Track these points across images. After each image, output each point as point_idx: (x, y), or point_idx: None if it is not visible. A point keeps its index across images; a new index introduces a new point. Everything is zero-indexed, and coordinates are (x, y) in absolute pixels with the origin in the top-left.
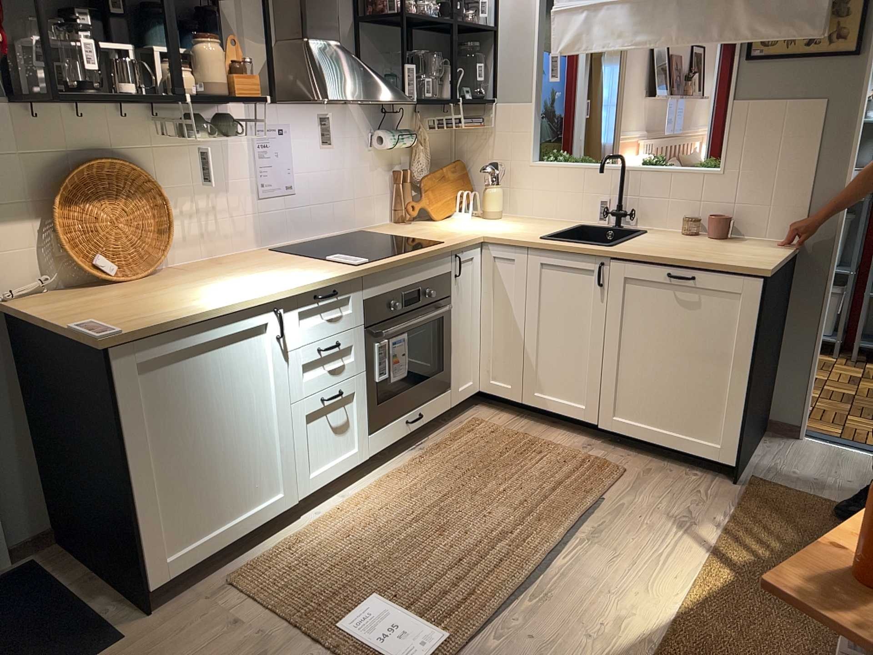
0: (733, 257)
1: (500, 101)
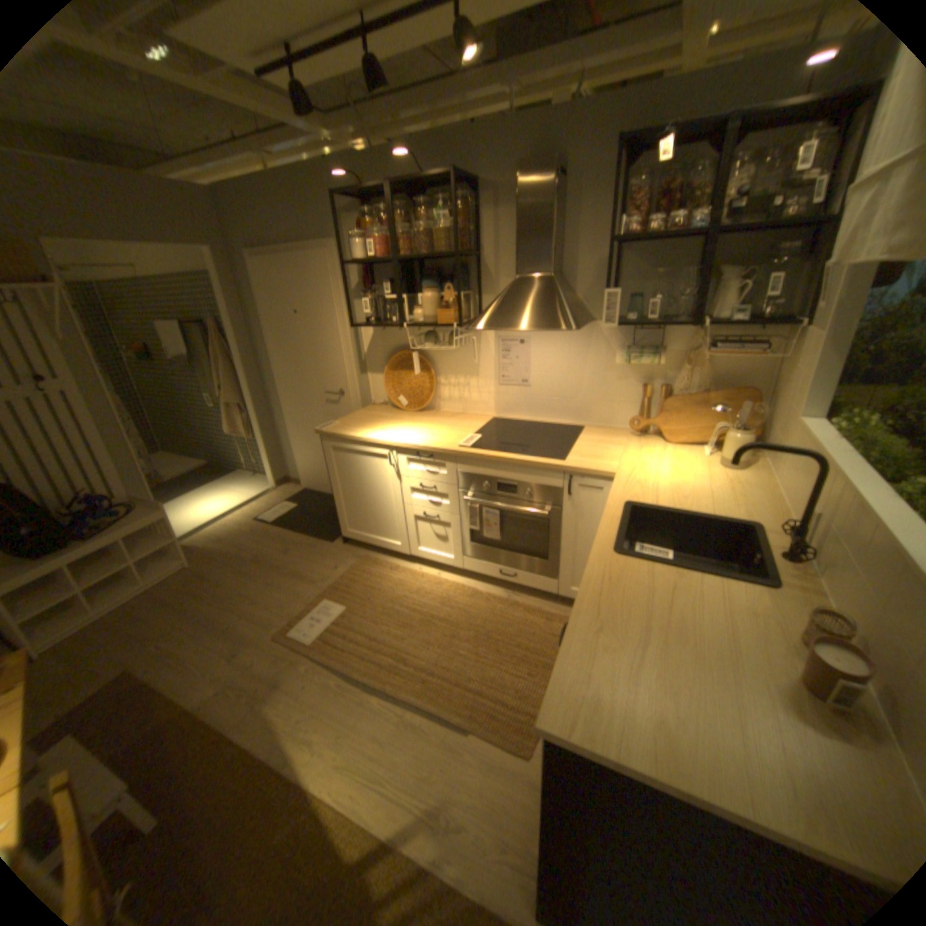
0: (616, 685)
1: (814, 324)
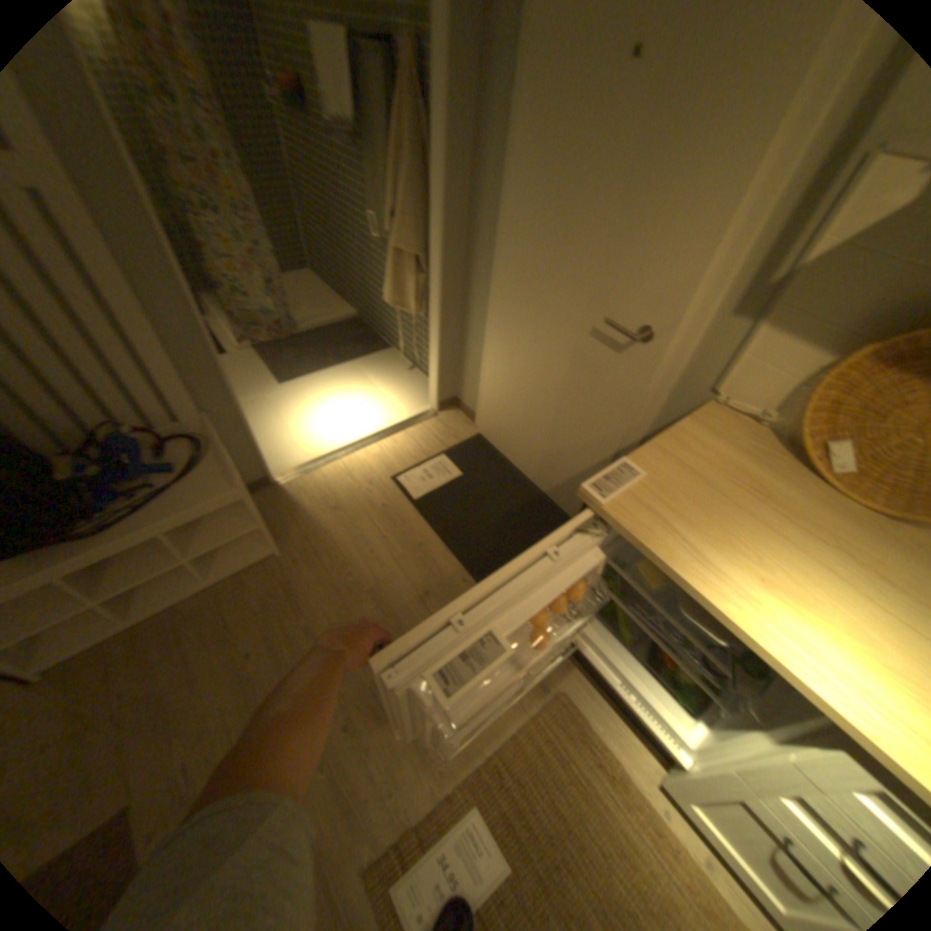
0: None
1: None
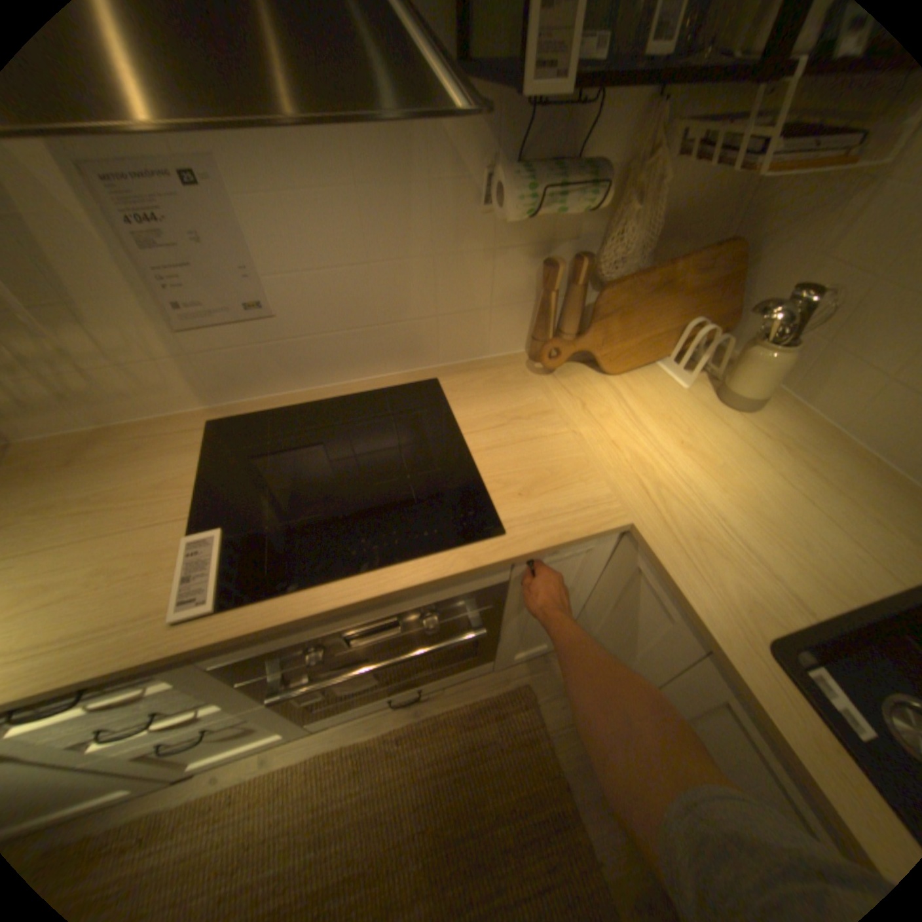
0: None
1: None
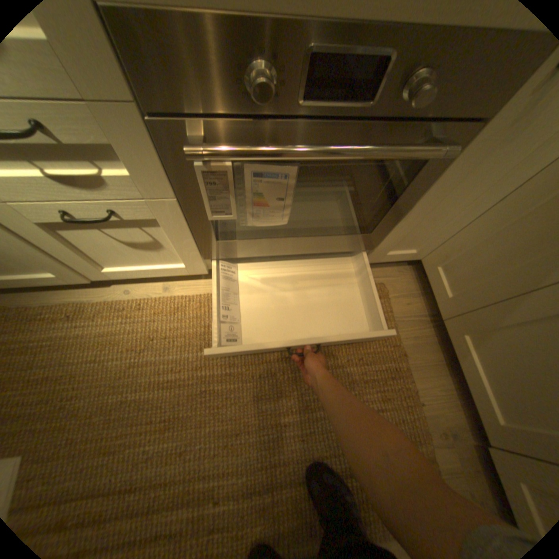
0: None
1: None
